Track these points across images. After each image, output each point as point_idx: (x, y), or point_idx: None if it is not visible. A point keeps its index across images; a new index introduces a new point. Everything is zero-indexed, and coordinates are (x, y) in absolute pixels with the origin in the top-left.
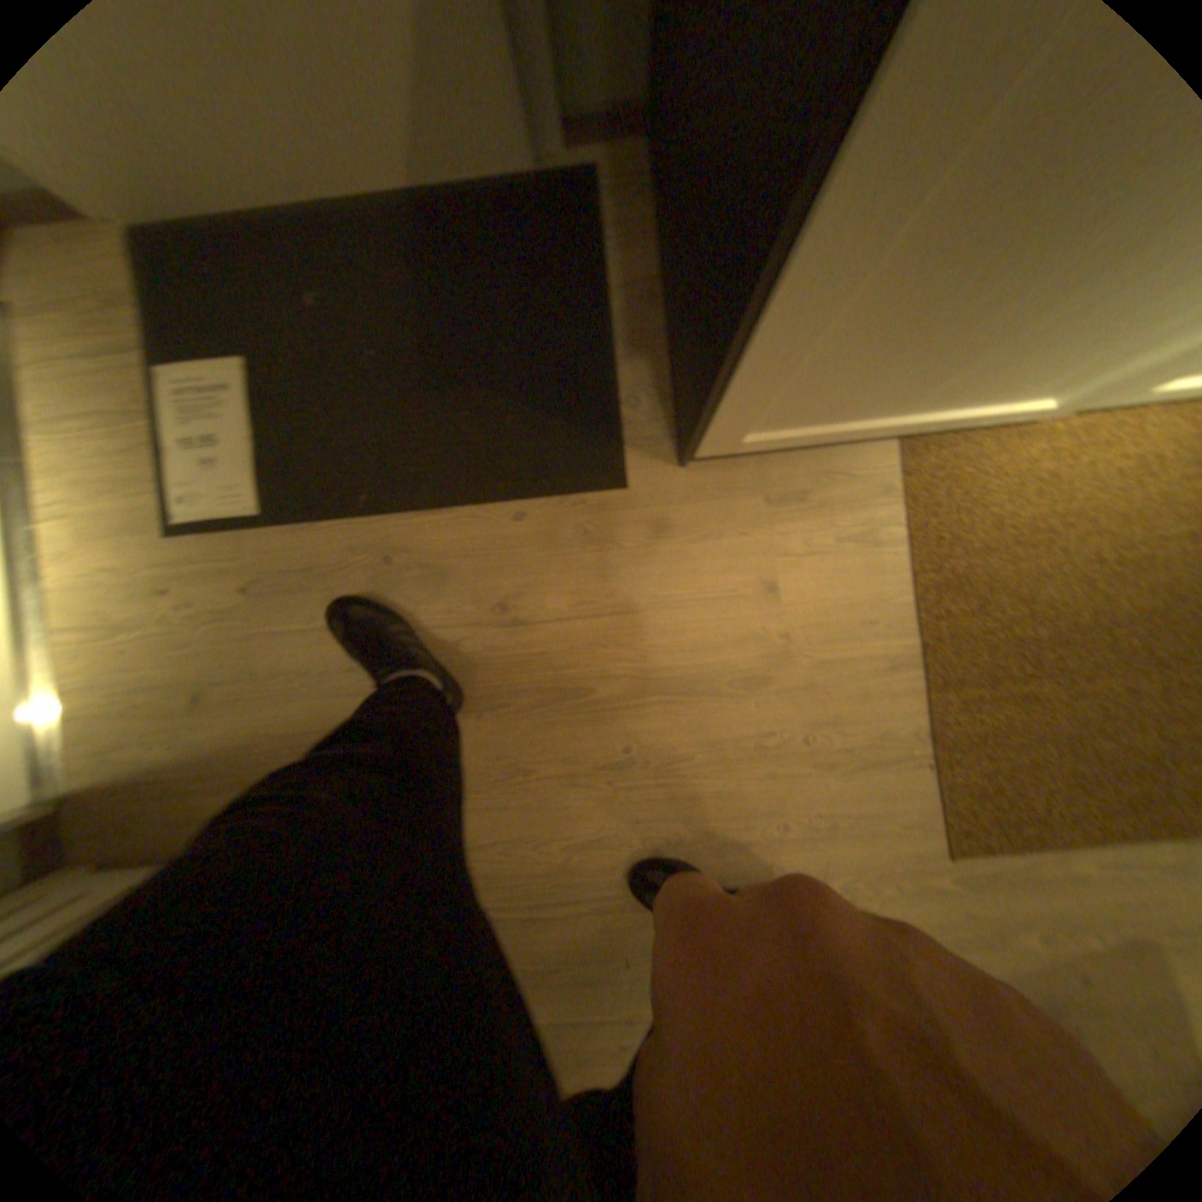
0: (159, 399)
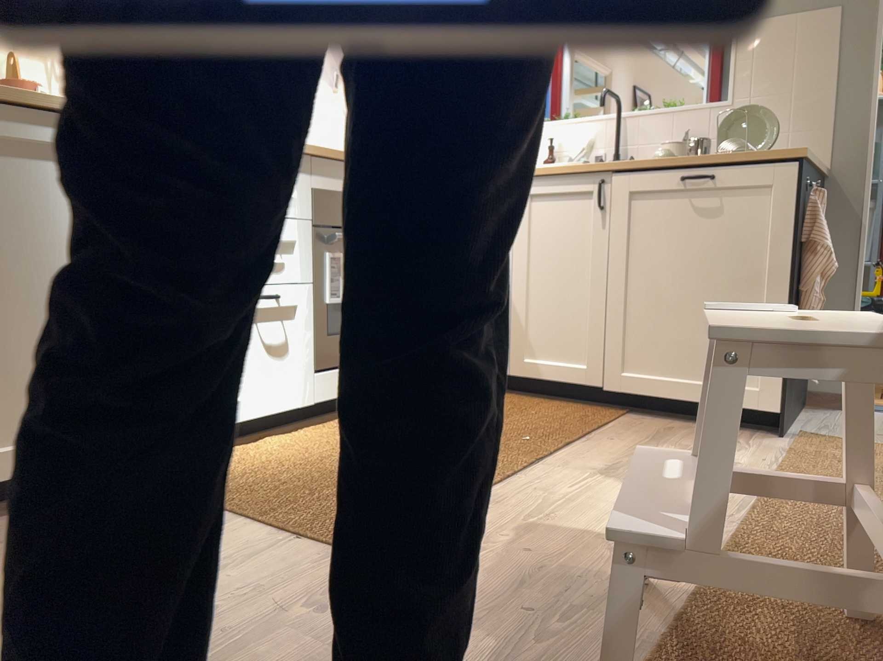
0: None
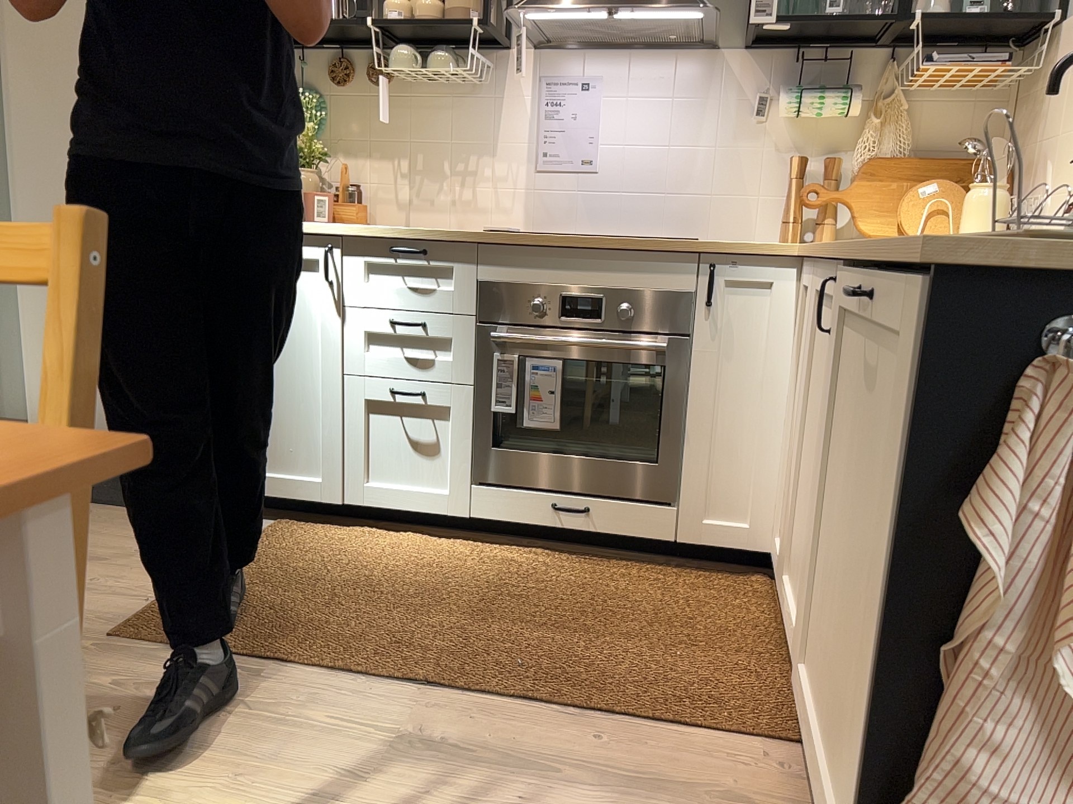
0: None
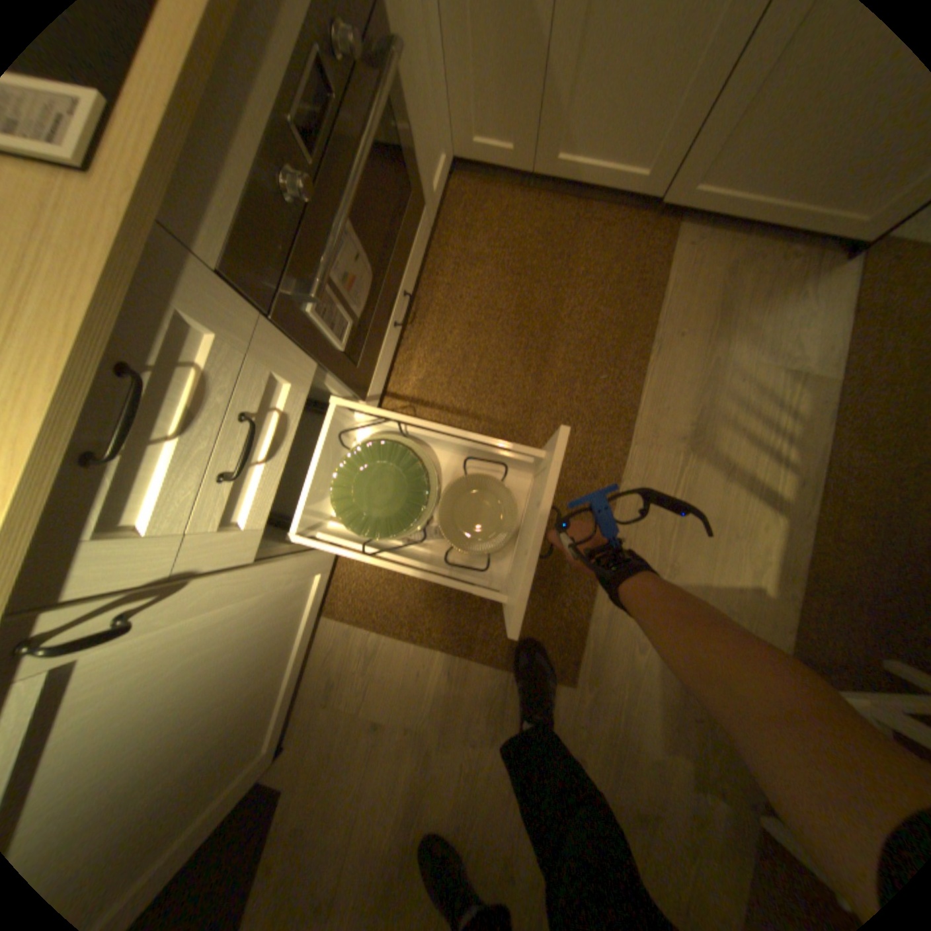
0: None
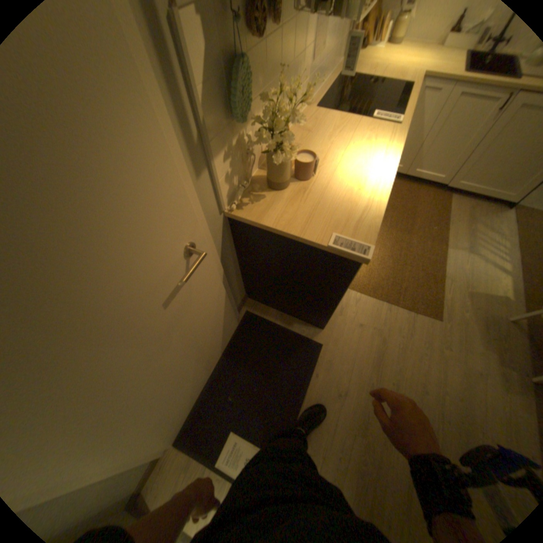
0: (226, 471)
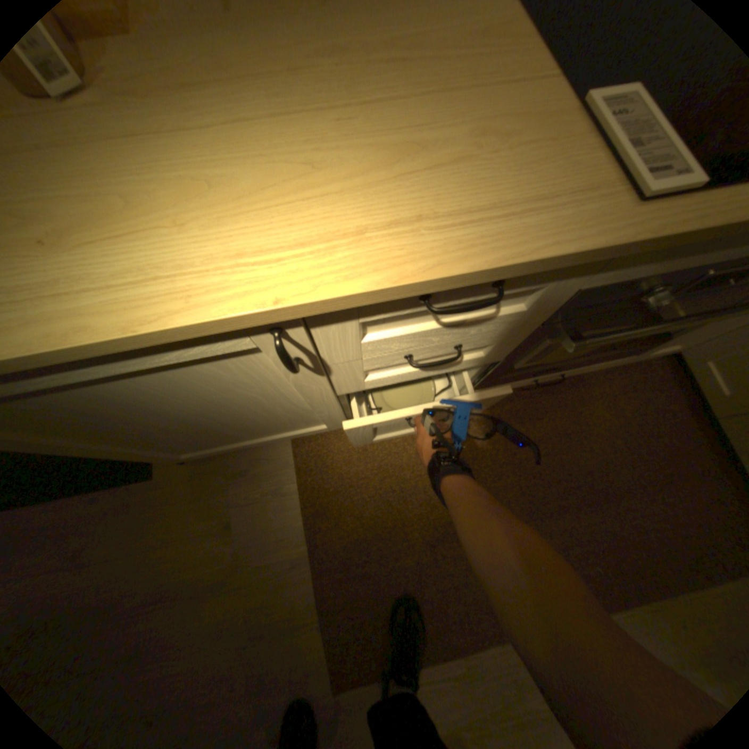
0: None
